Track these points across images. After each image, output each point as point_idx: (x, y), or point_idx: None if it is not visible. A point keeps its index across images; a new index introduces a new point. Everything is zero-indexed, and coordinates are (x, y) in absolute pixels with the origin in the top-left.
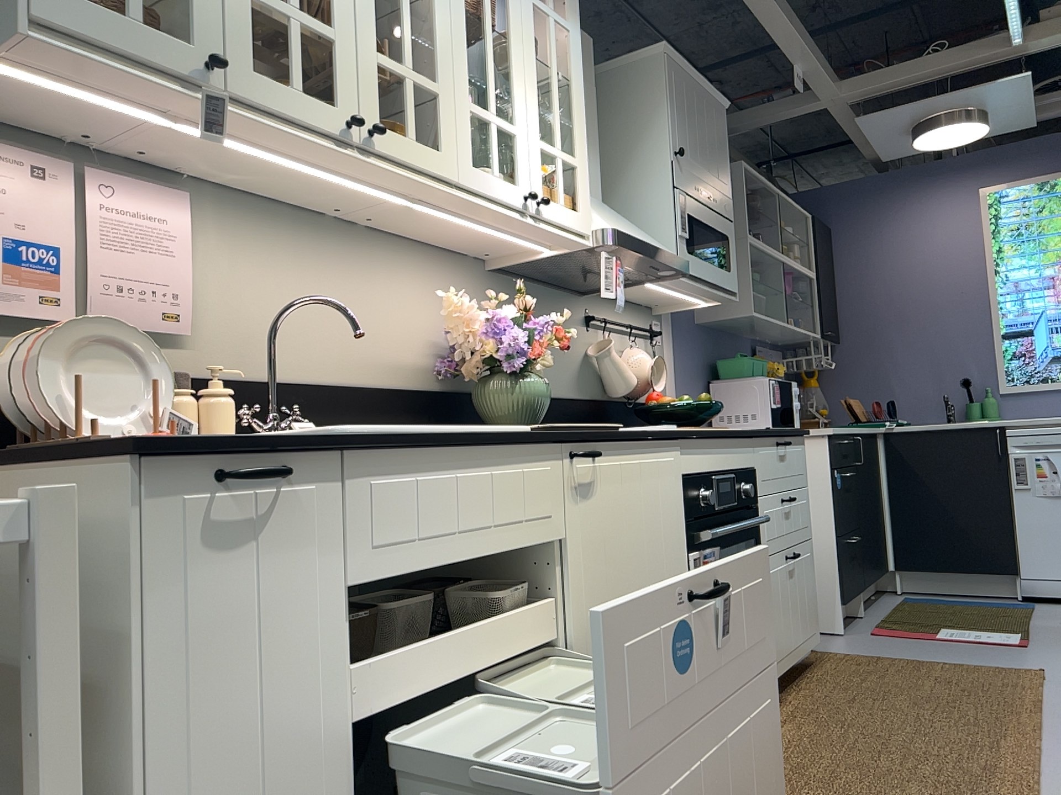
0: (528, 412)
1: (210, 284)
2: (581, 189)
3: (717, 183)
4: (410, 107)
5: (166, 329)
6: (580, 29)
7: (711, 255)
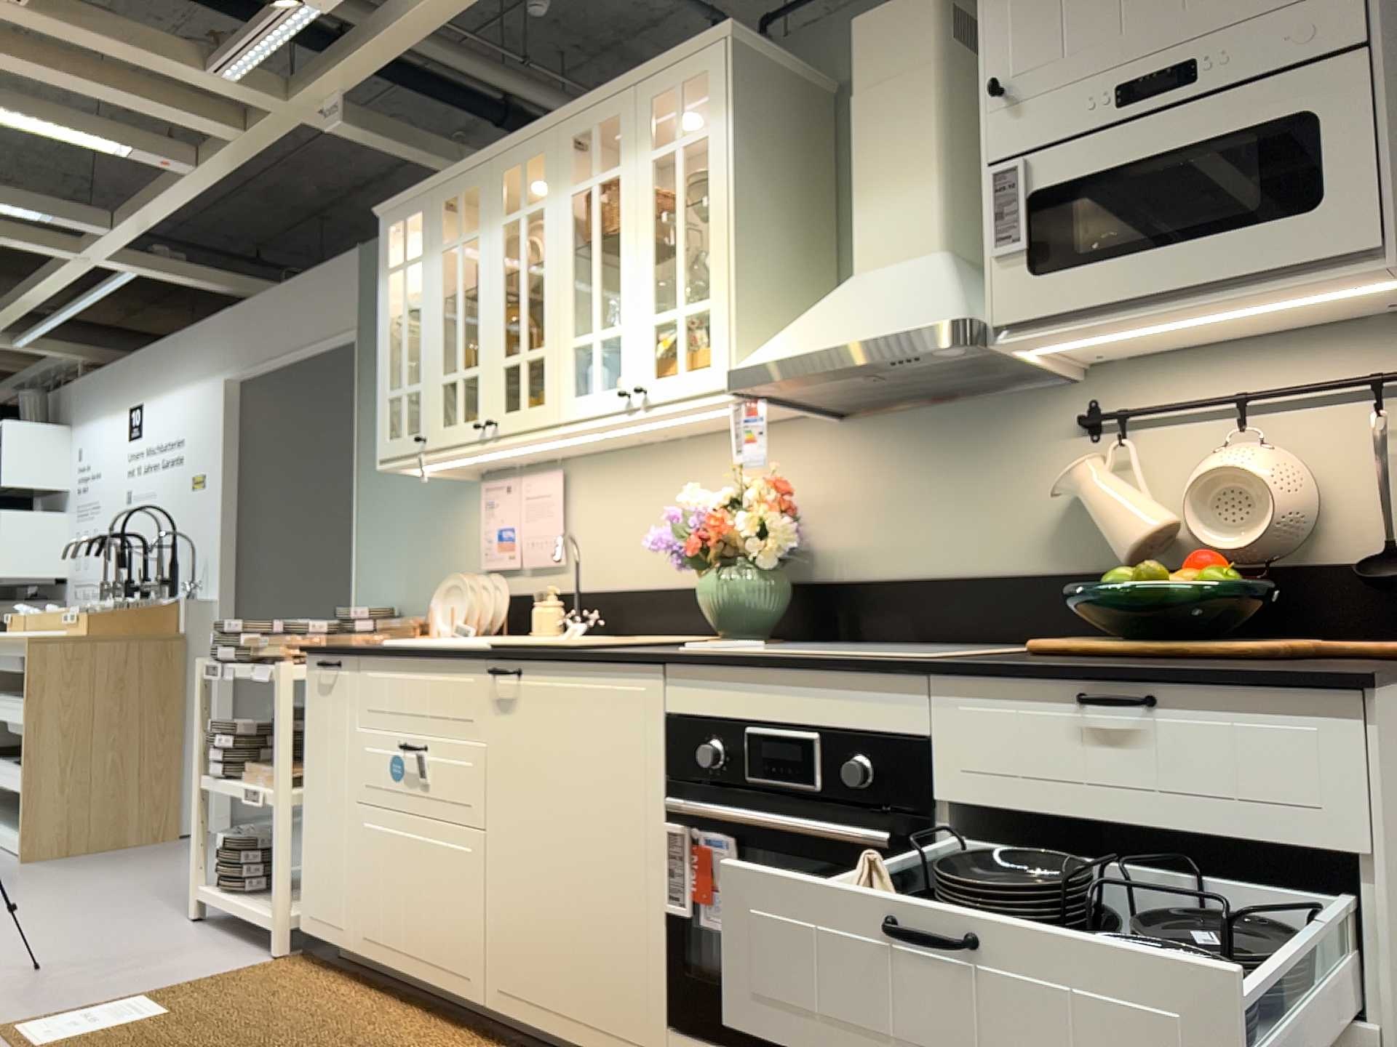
0: (722, 615)
1: (579, 526)
2: (713, 334)
3: (1222, 12)
4: (521, 383)
5: (553, 563)
6: (728, 112)
7: (1204, 208)
